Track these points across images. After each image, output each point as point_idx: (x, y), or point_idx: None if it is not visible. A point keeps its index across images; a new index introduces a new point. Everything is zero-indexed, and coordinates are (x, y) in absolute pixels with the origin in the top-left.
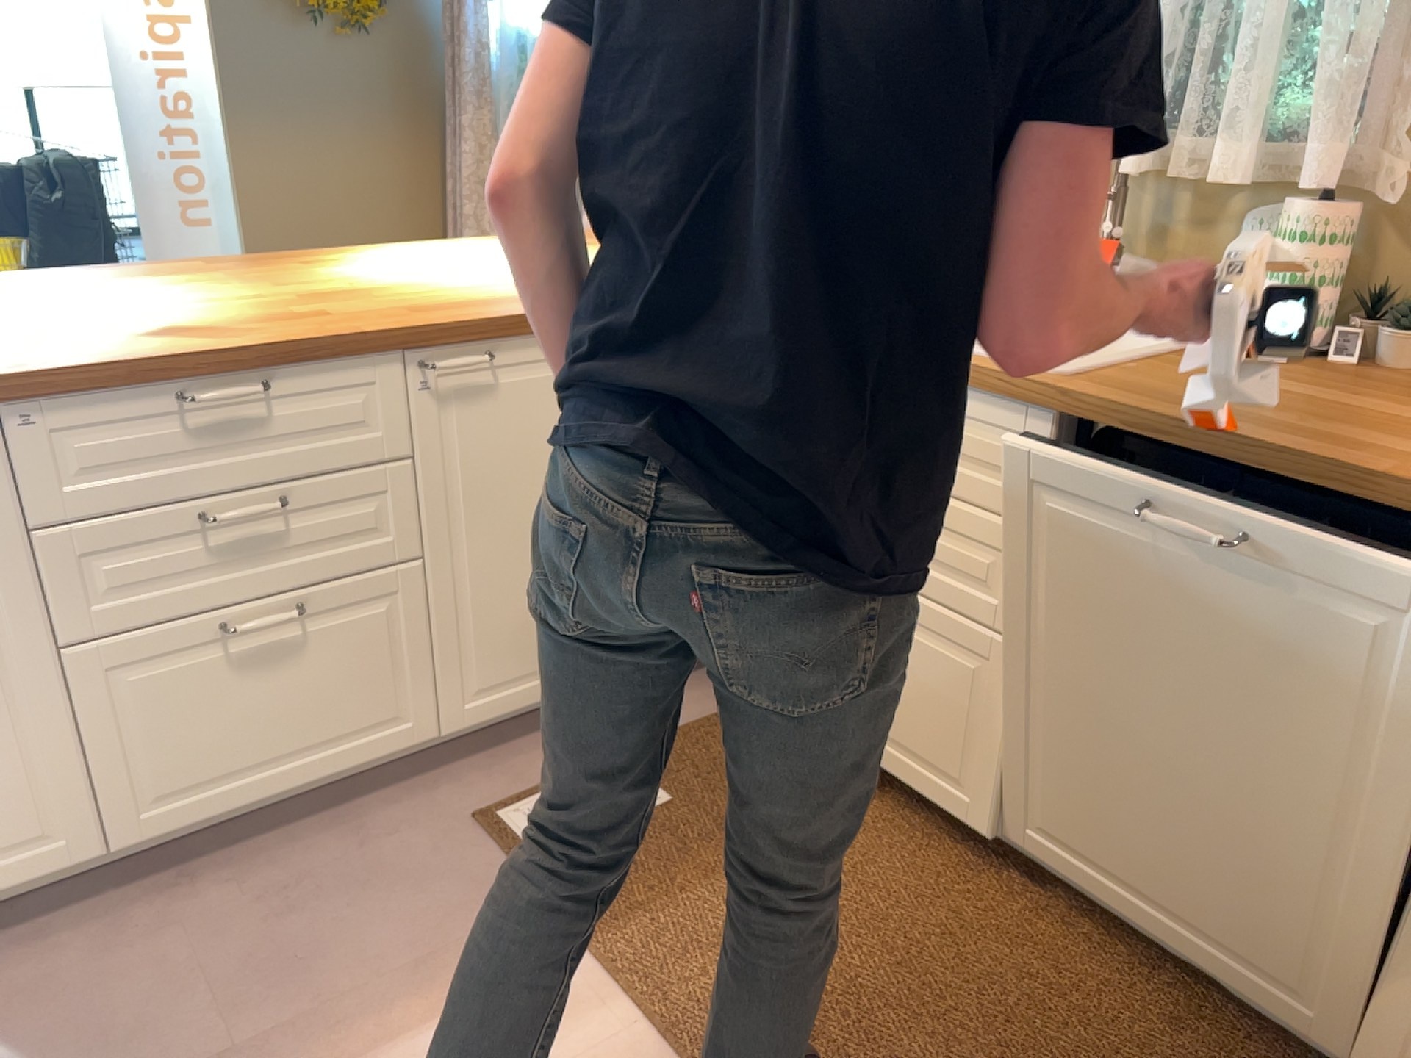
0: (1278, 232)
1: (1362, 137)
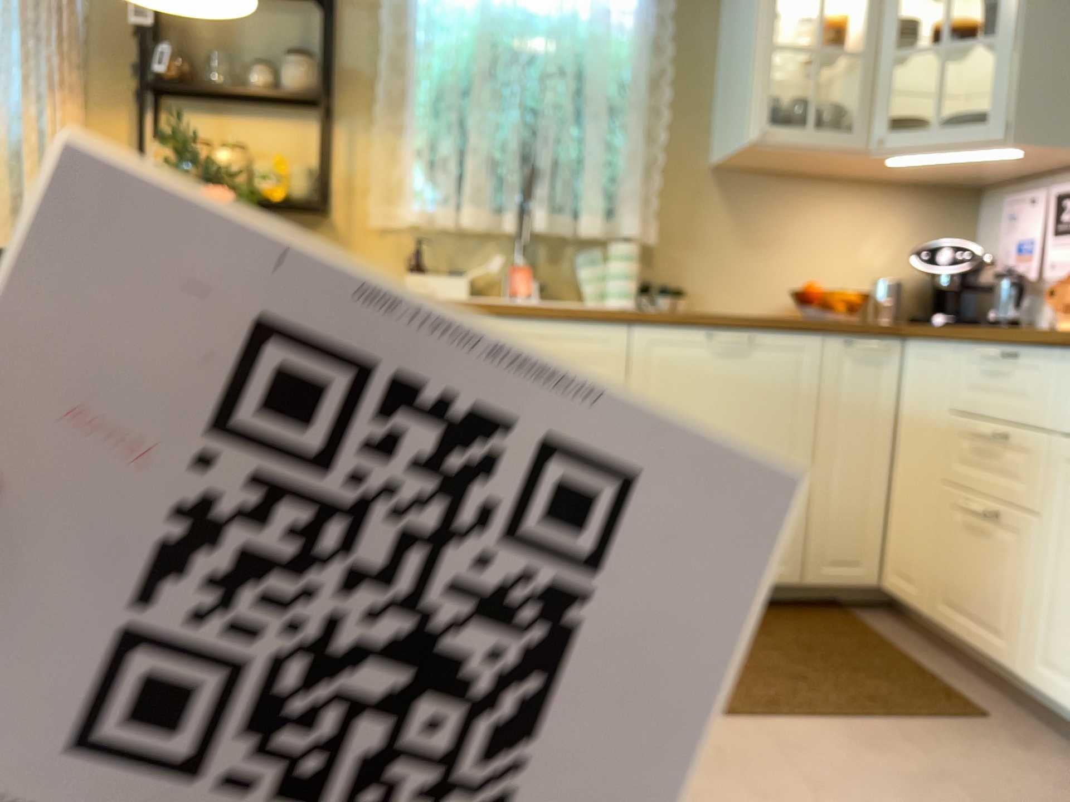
0: (616, 255)
1: (635, 215)
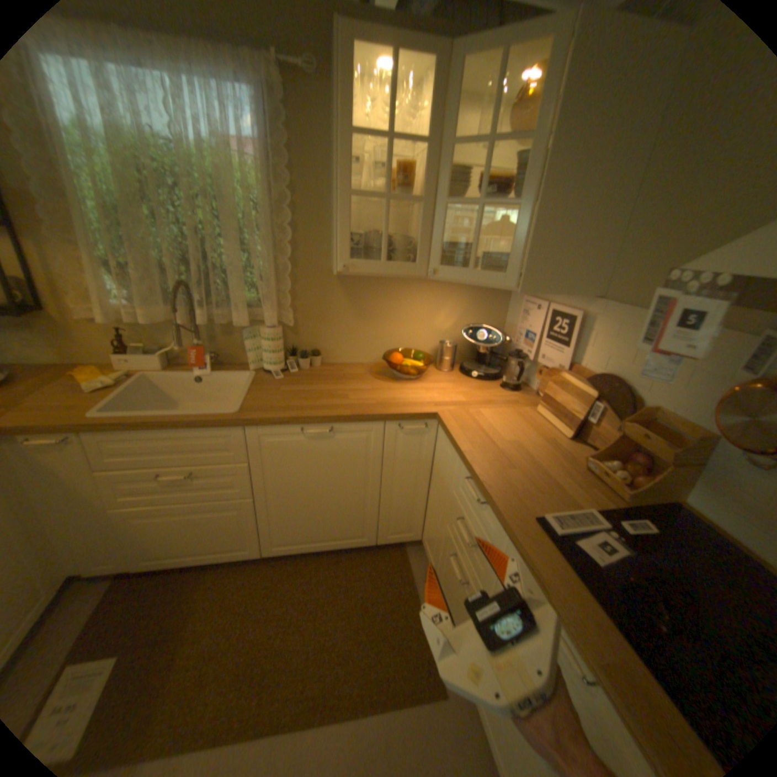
0: (263, 337)
1: (276, 306)
